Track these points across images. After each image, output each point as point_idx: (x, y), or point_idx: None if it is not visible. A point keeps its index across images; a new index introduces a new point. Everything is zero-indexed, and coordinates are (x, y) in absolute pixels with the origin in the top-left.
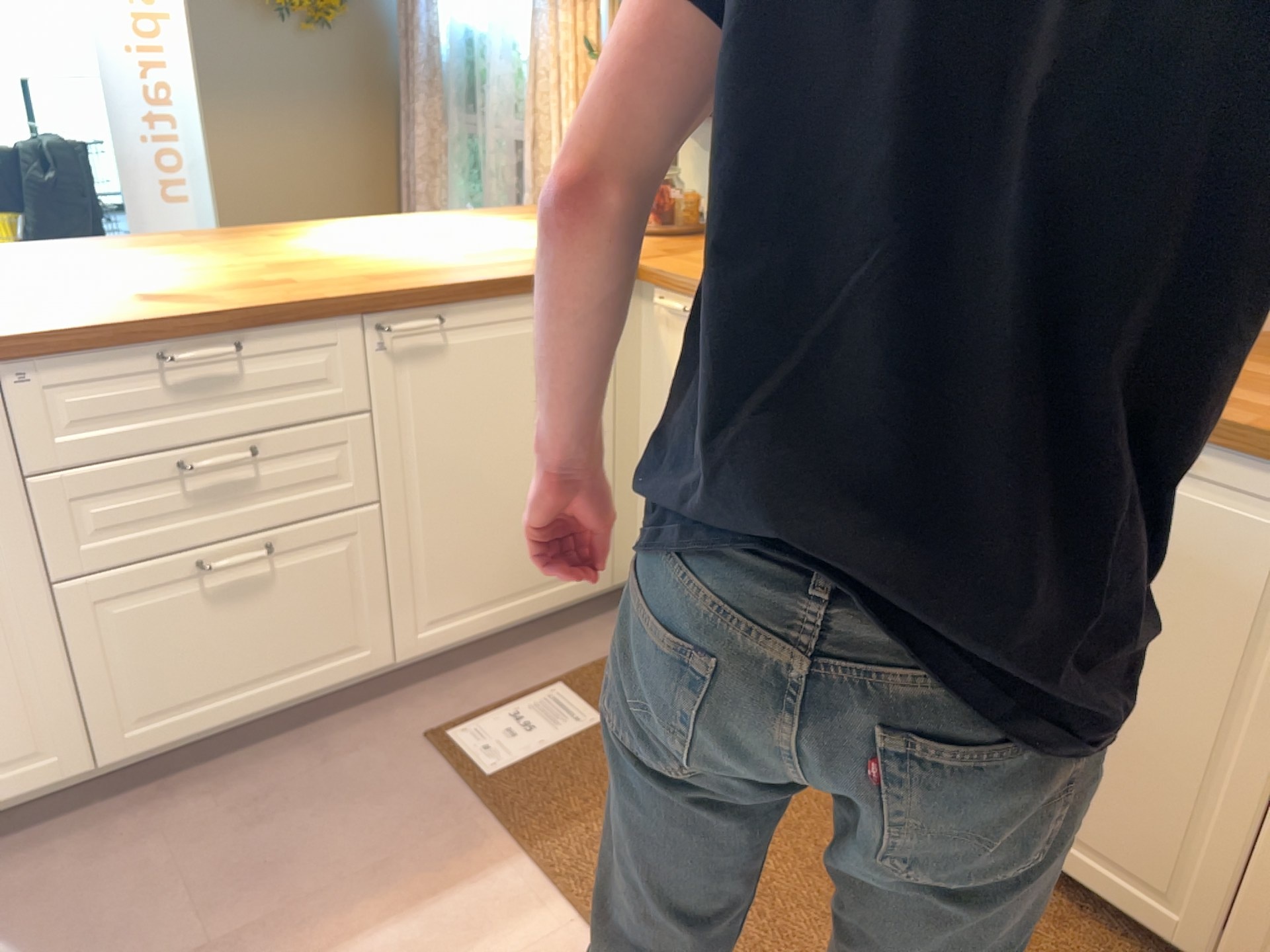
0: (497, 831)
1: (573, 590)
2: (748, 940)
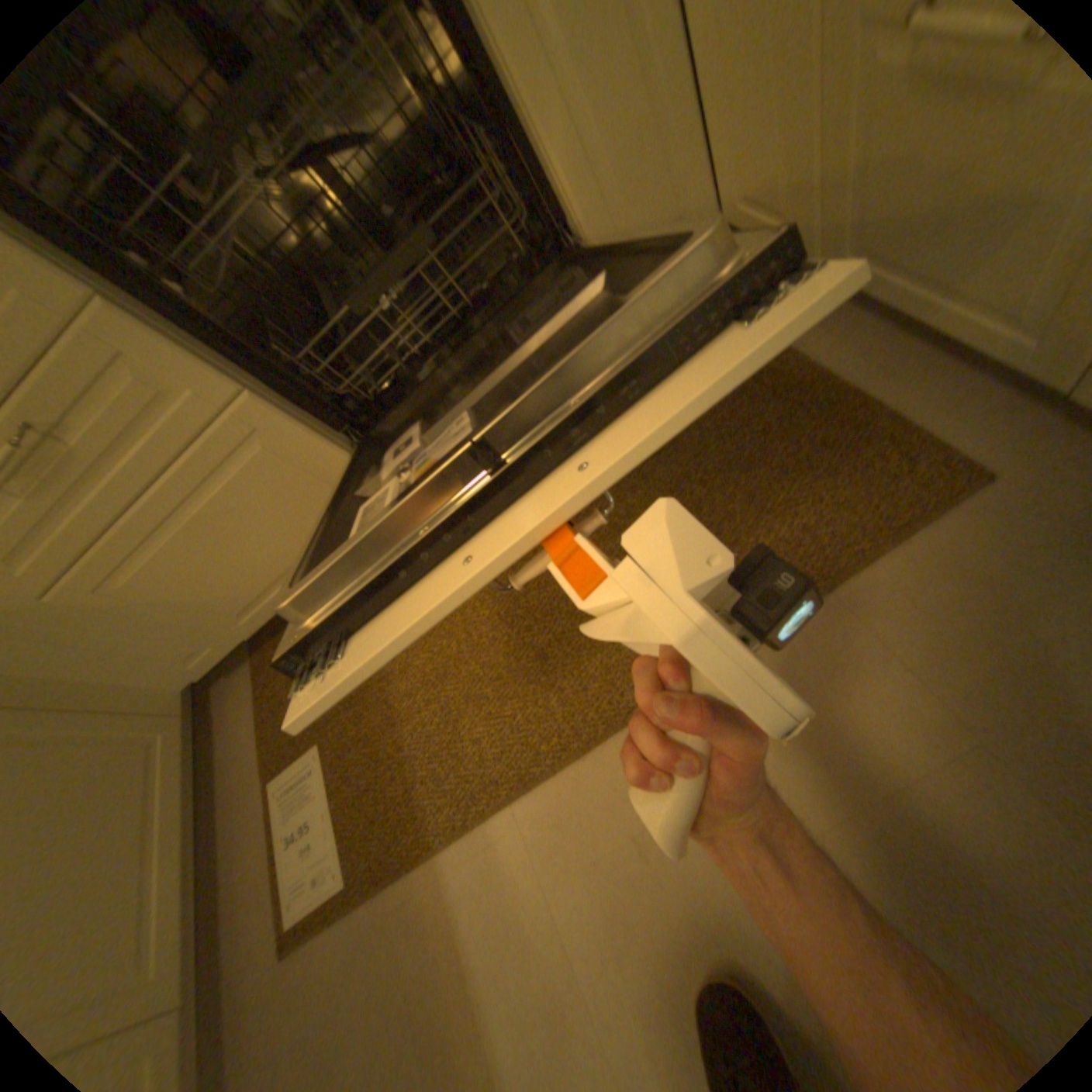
0: (401, 885)
1: (164, 762)
2: (545, 643)
